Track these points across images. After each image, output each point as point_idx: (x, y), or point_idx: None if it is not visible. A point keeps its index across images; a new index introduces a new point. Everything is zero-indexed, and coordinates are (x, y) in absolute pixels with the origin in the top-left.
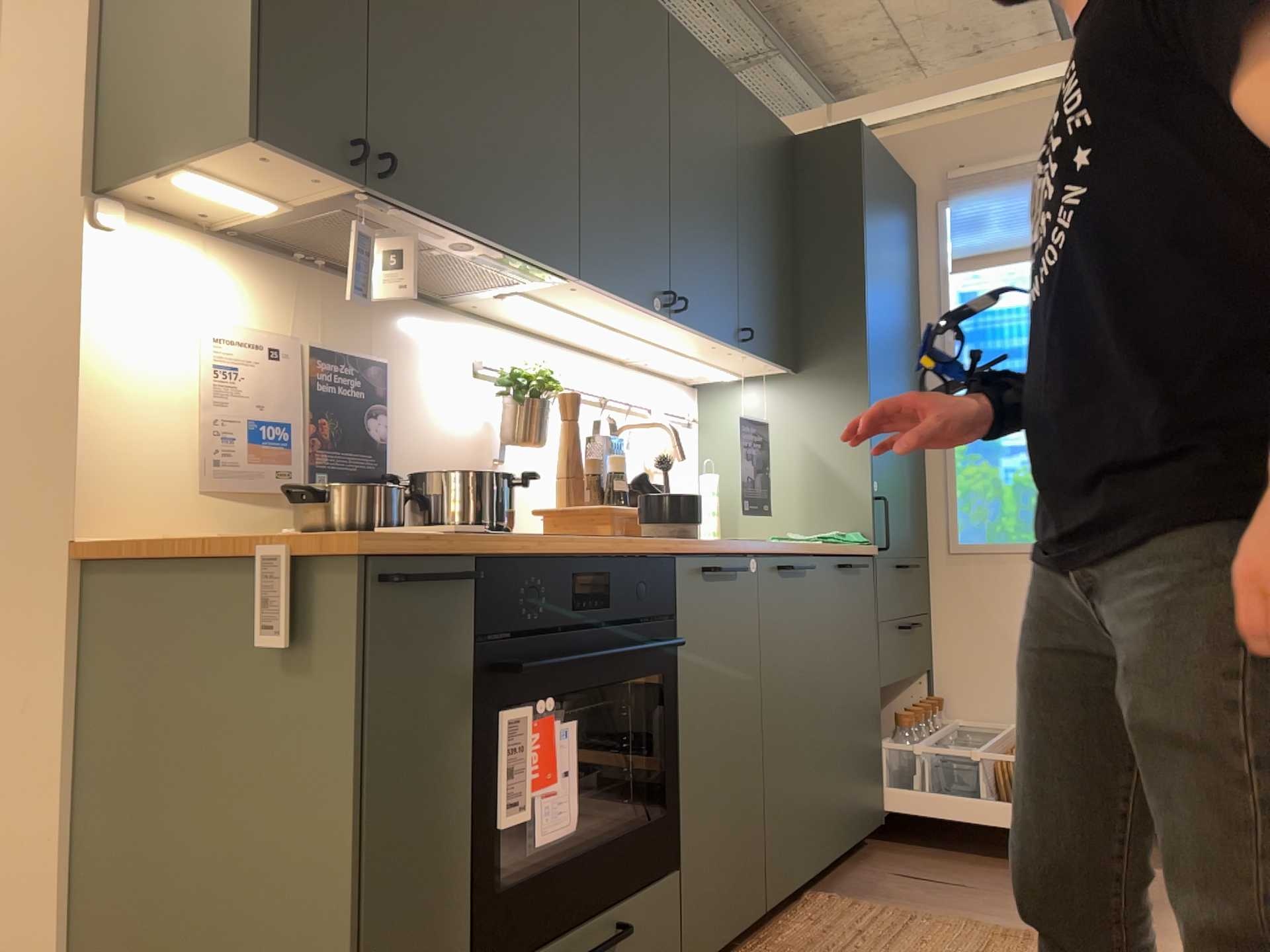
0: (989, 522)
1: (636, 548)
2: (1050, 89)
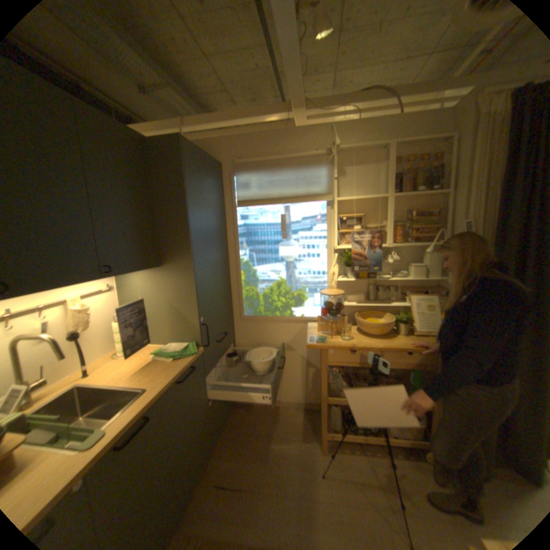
0: (254, 308)
1: None
2: (277, 124)
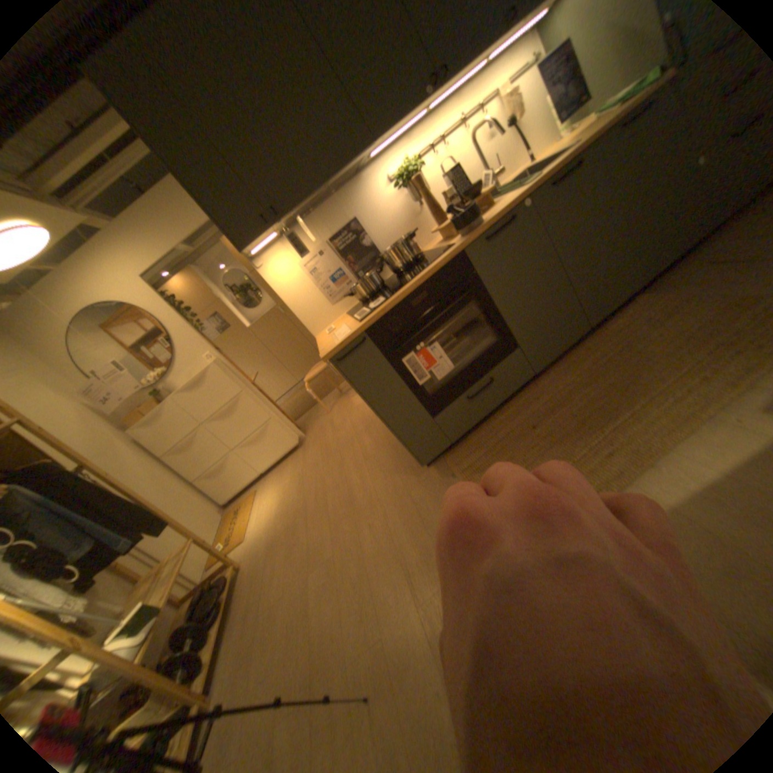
0: None
1: (437, 264)
2: None
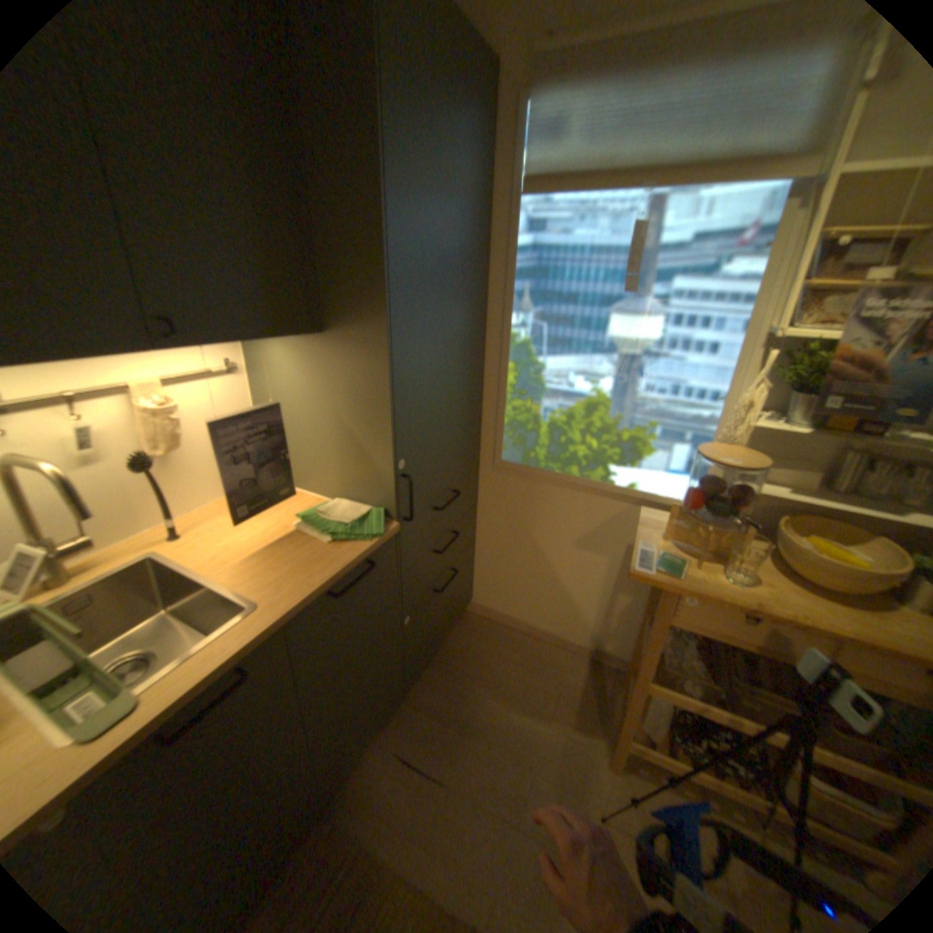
0: (524, 450)
1: None
2: None
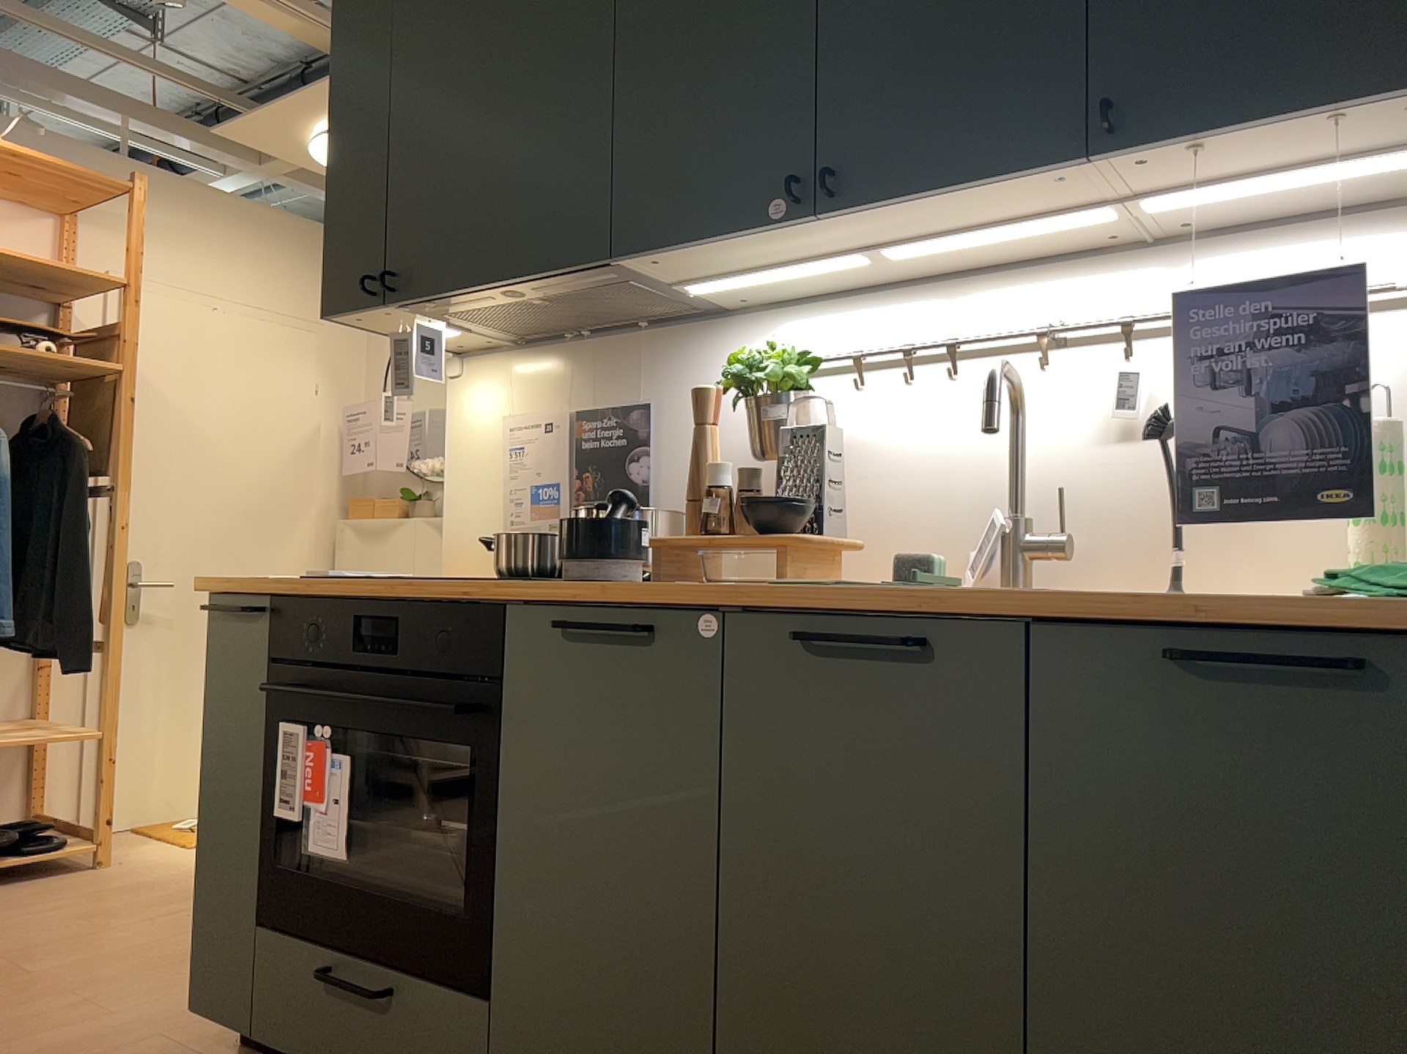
0: None
1: (447, 591)
2: None
